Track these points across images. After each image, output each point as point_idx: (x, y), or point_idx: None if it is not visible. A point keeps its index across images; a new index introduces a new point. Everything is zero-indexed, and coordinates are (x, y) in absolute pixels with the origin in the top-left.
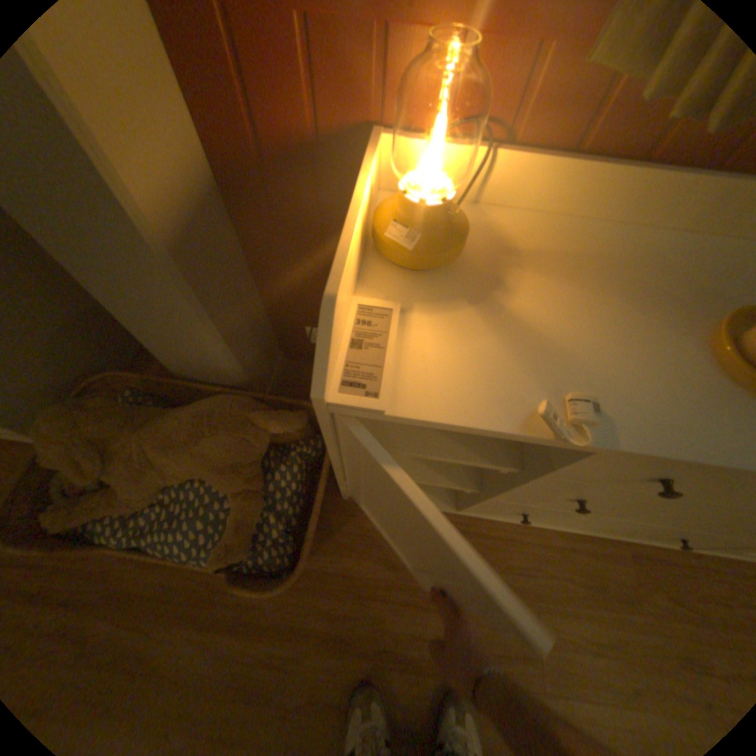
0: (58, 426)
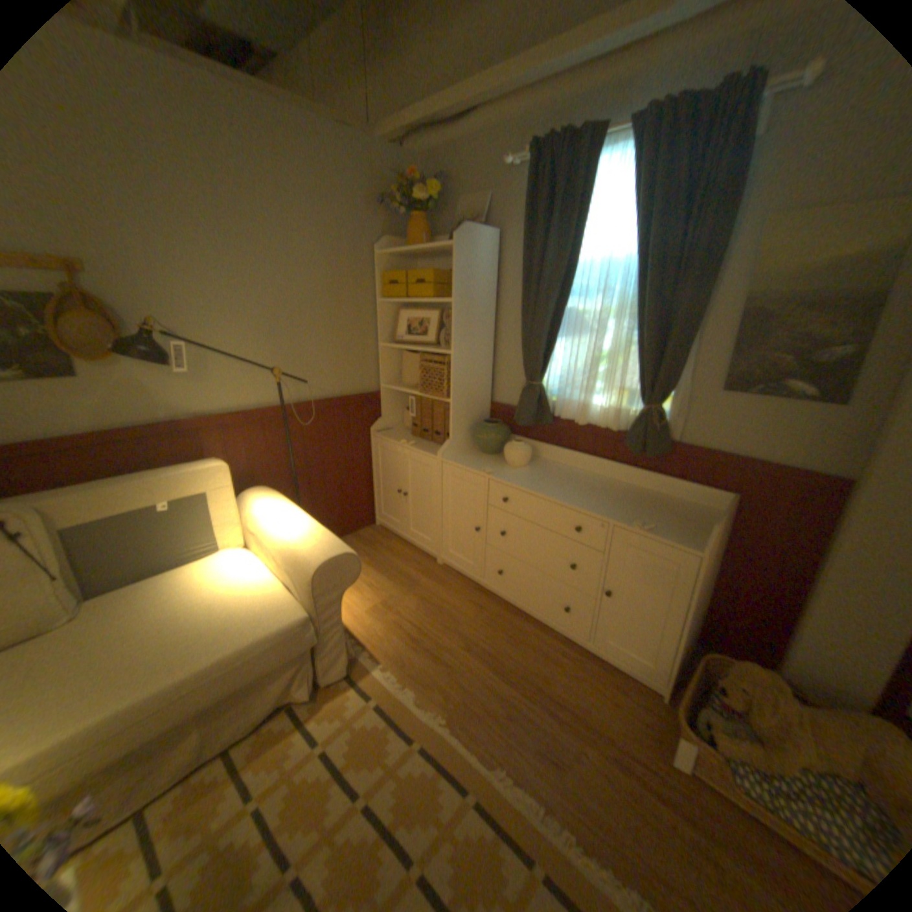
0: (762, 677)
